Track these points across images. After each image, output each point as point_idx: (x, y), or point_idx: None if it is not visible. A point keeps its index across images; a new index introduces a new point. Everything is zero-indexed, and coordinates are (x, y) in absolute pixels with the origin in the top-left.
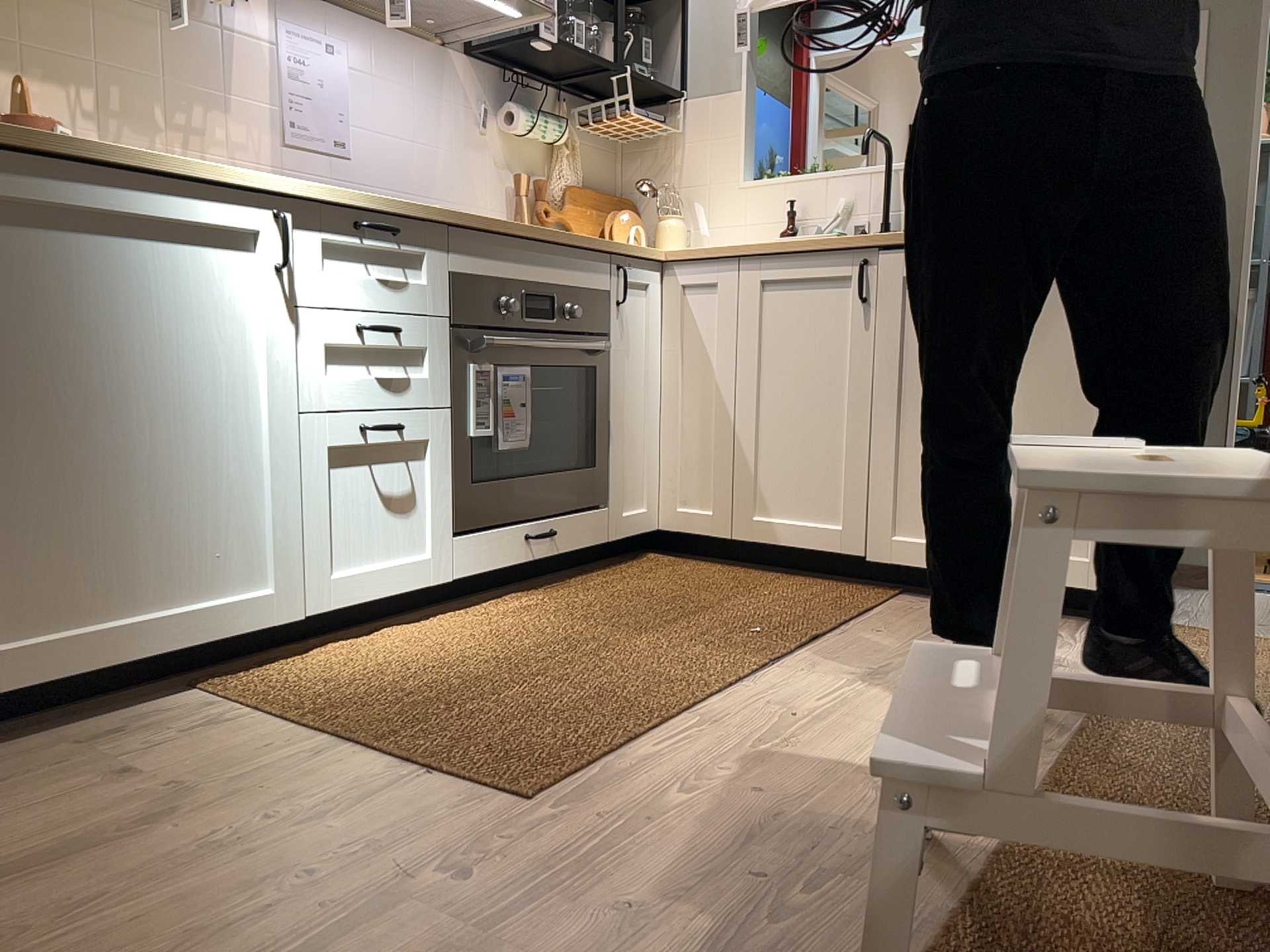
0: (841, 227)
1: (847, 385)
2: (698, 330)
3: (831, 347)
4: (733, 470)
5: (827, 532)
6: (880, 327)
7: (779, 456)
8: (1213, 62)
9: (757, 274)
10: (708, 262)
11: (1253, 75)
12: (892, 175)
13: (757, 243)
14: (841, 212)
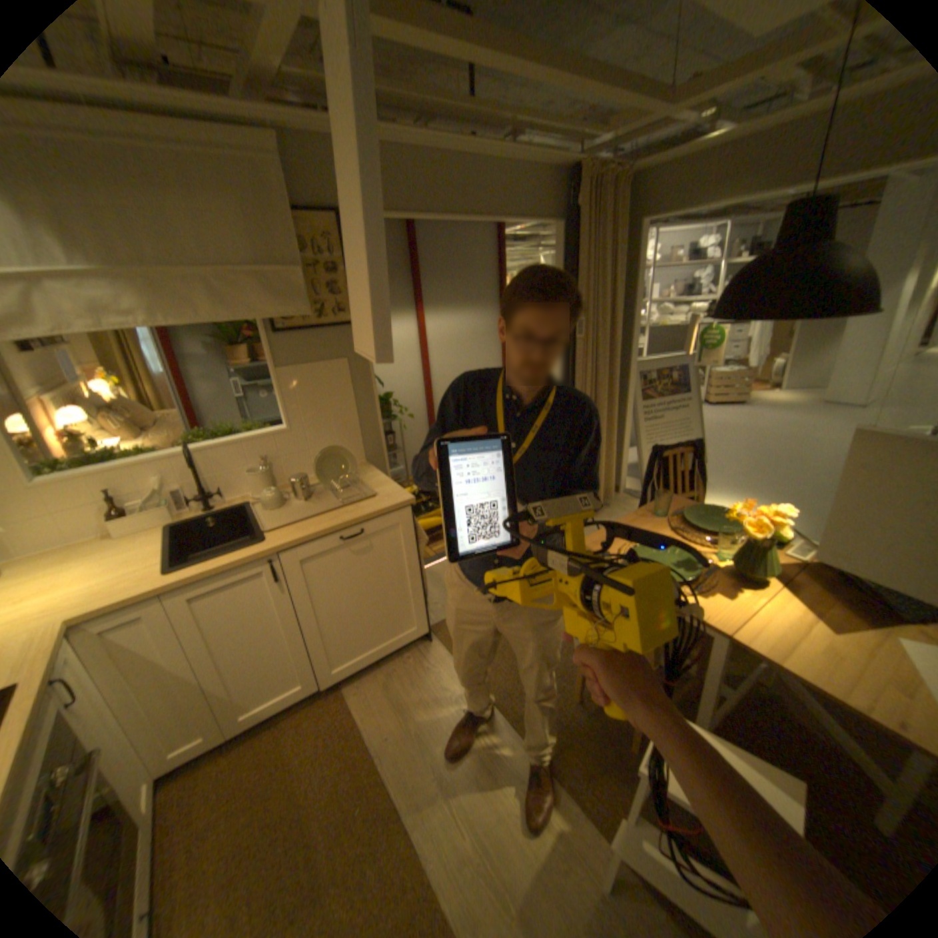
0: (155, 496)
1: (276, 627)
2: (127, 656)
3: (257, 614)
4: (206, 714)
5: (289, 698)
6: (291, 592)
7: (239, 685)
8: (355, 382)
9: (177, 600)
10: (119, 611)
11: (373, 389)
12: (186, 456)
13: (169, 583)
14: (150, 486)
